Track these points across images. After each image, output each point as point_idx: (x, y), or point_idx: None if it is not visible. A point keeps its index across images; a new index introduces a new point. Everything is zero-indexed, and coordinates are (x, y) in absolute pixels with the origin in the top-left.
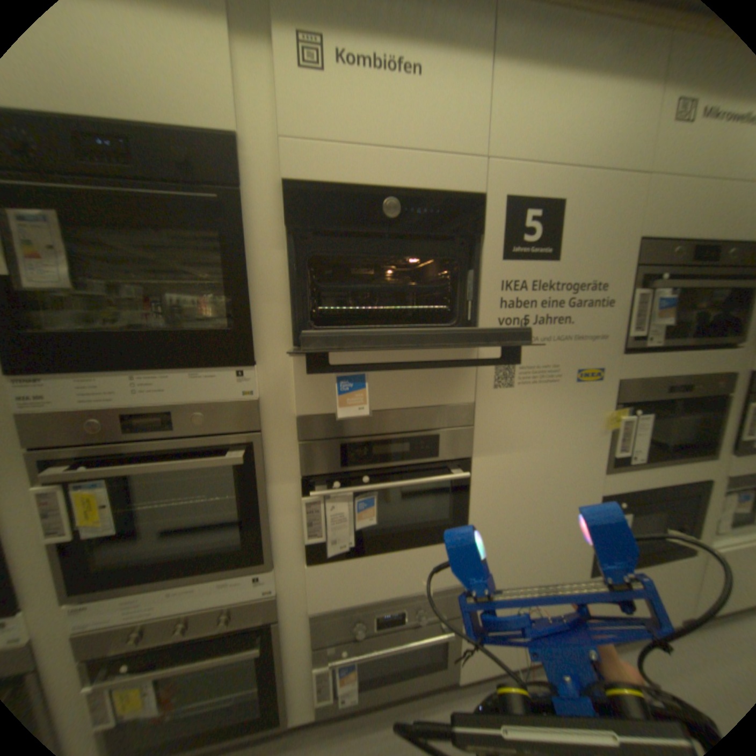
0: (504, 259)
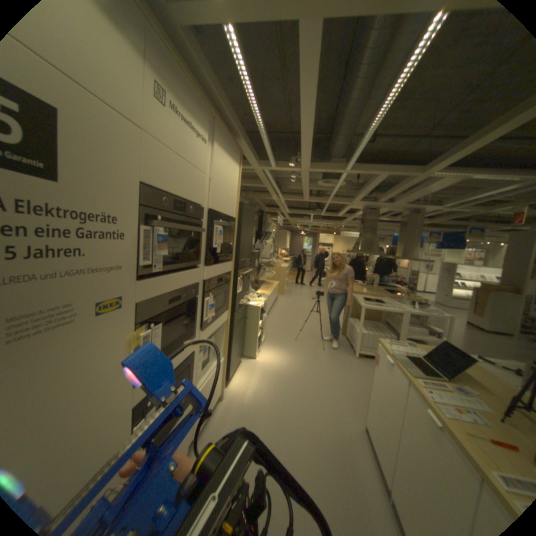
0: None
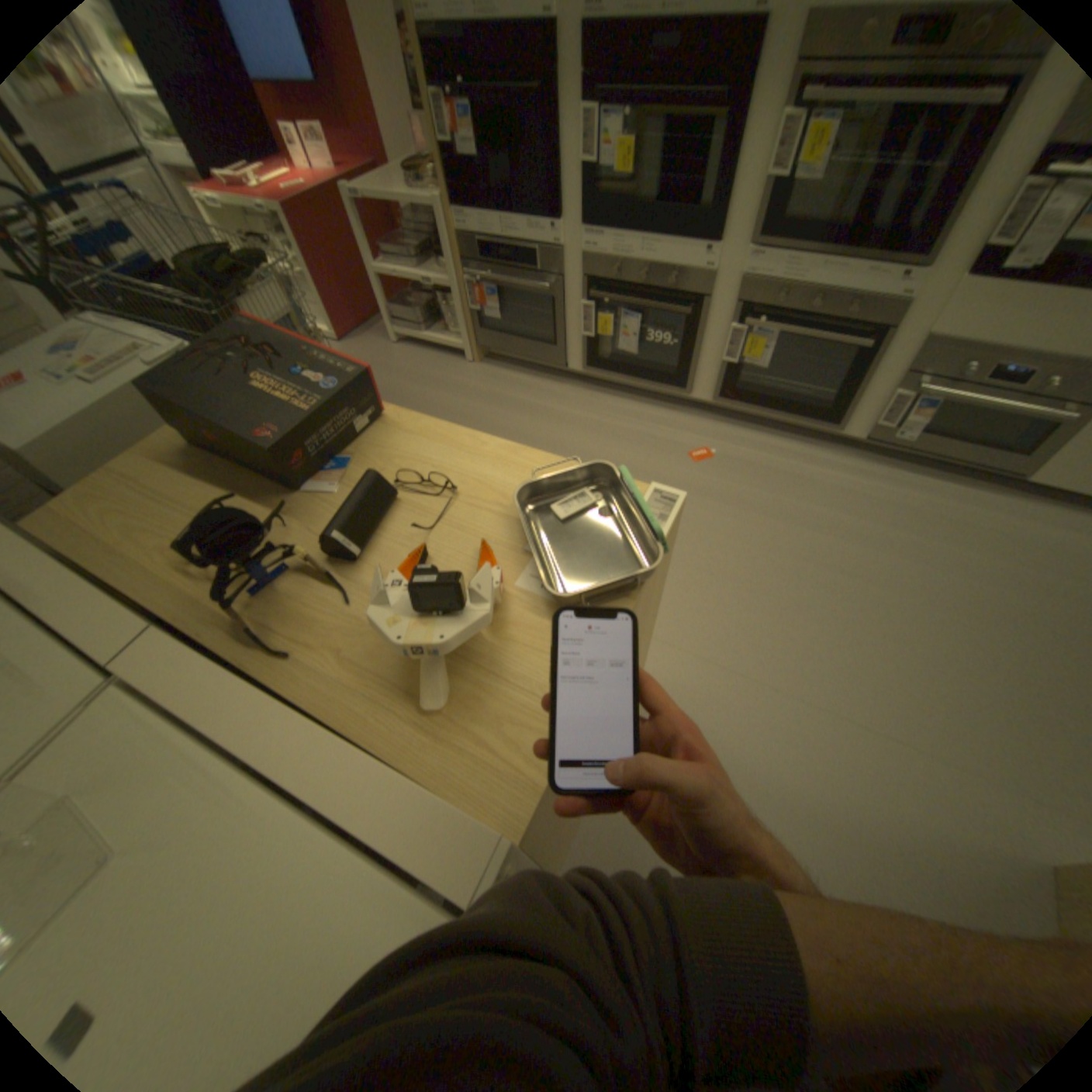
0: None
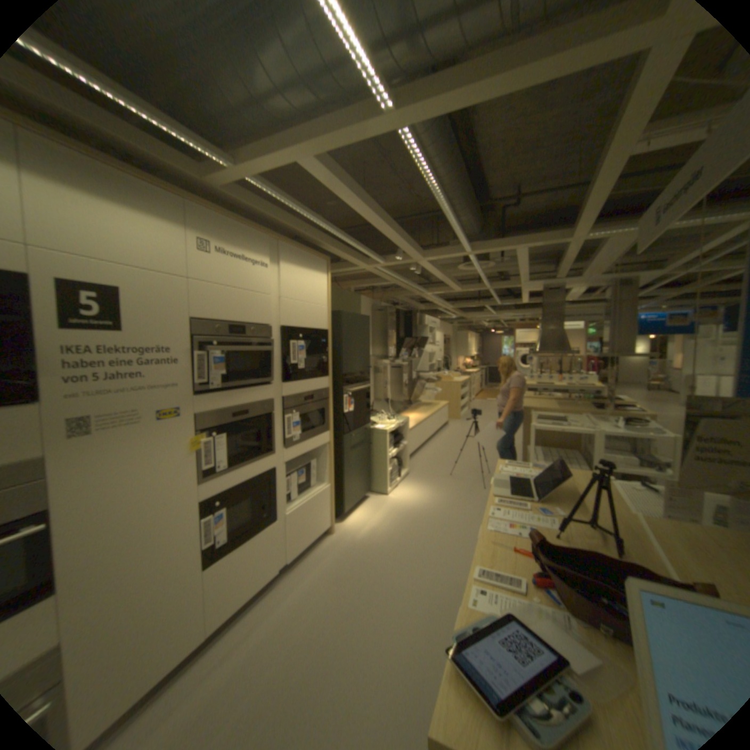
0: (58, 328)
